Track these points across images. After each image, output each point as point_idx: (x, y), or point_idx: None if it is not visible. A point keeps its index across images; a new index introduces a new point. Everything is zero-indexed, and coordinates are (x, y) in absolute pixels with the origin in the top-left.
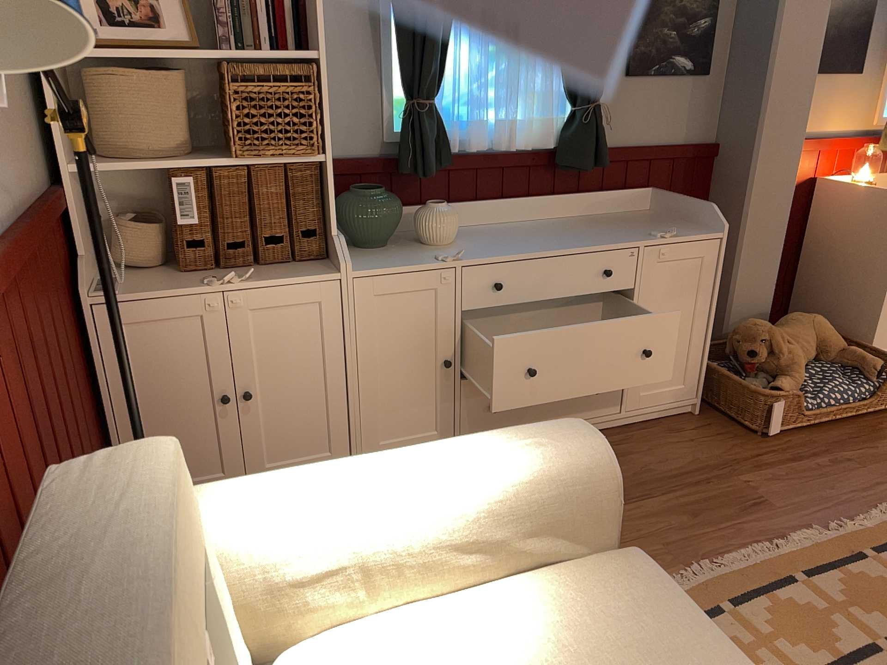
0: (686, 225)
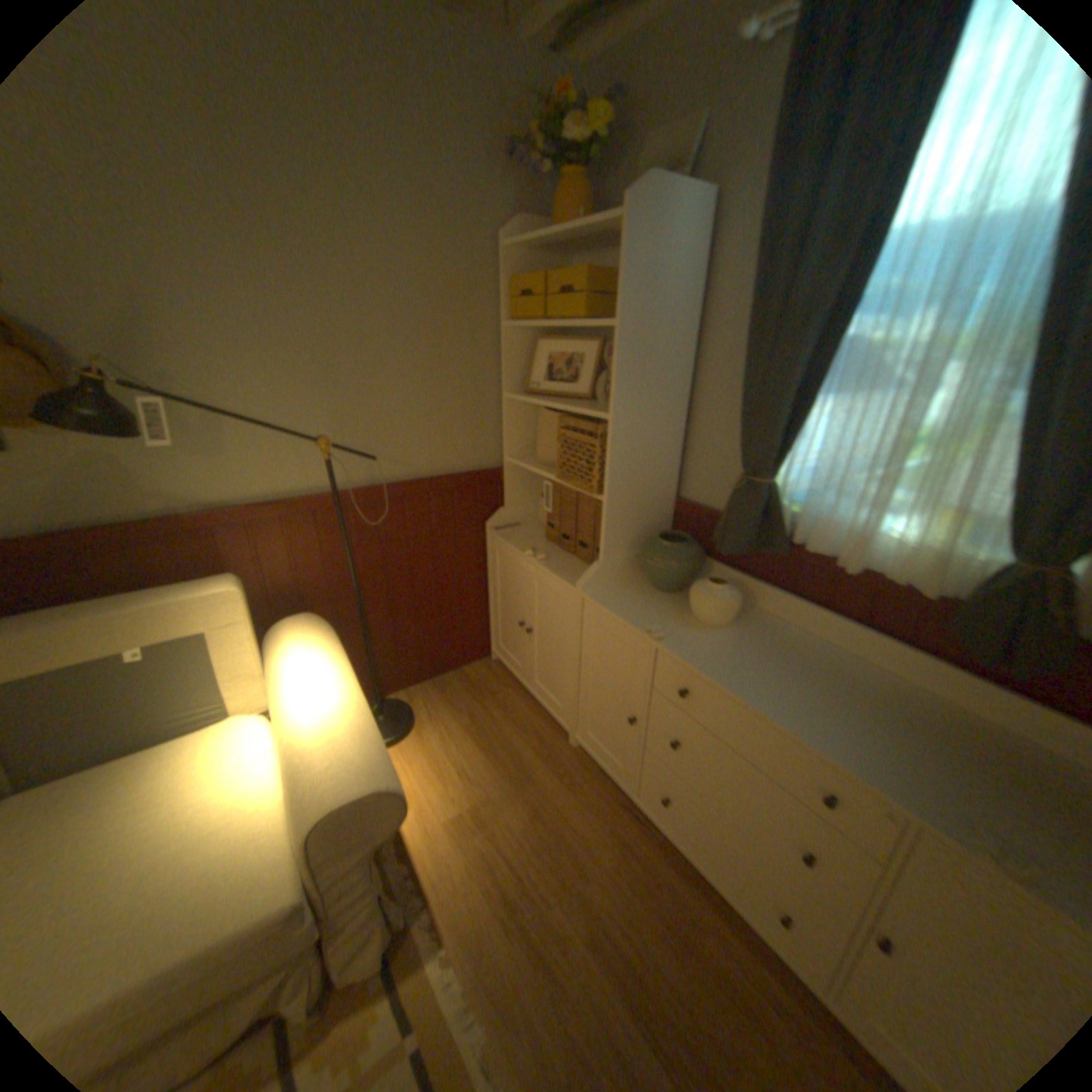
0: None
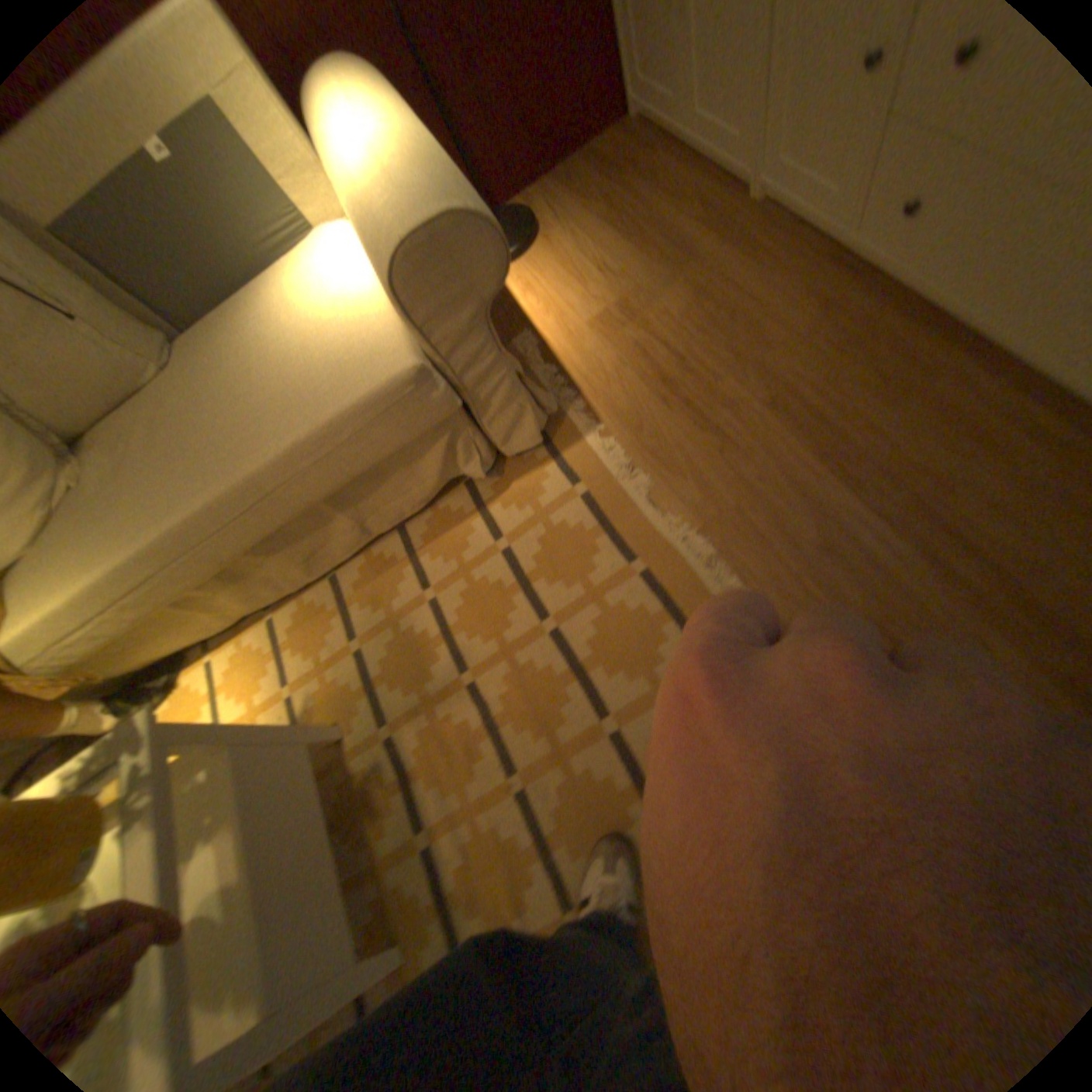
0: None
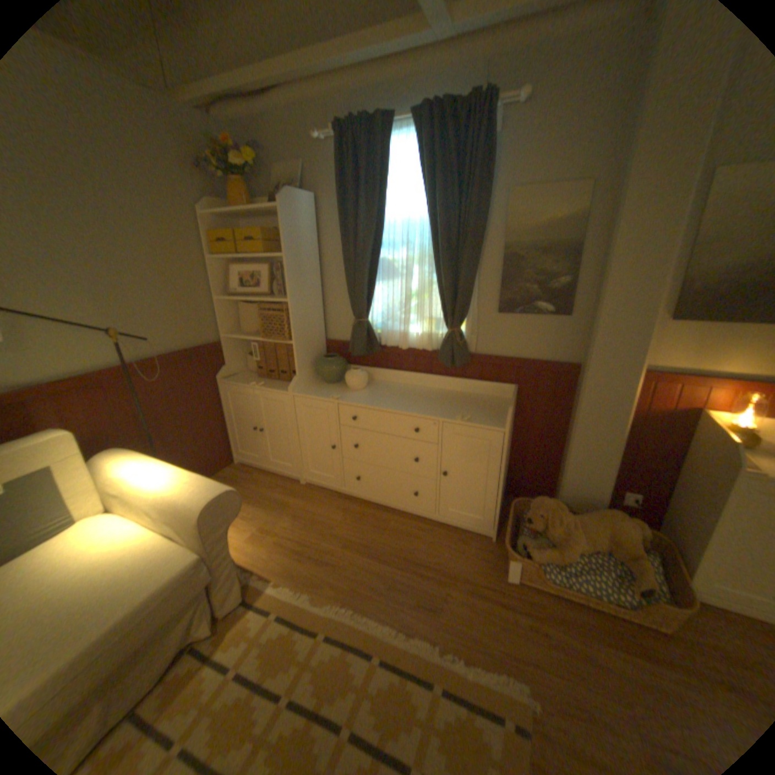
0: (499, 416)
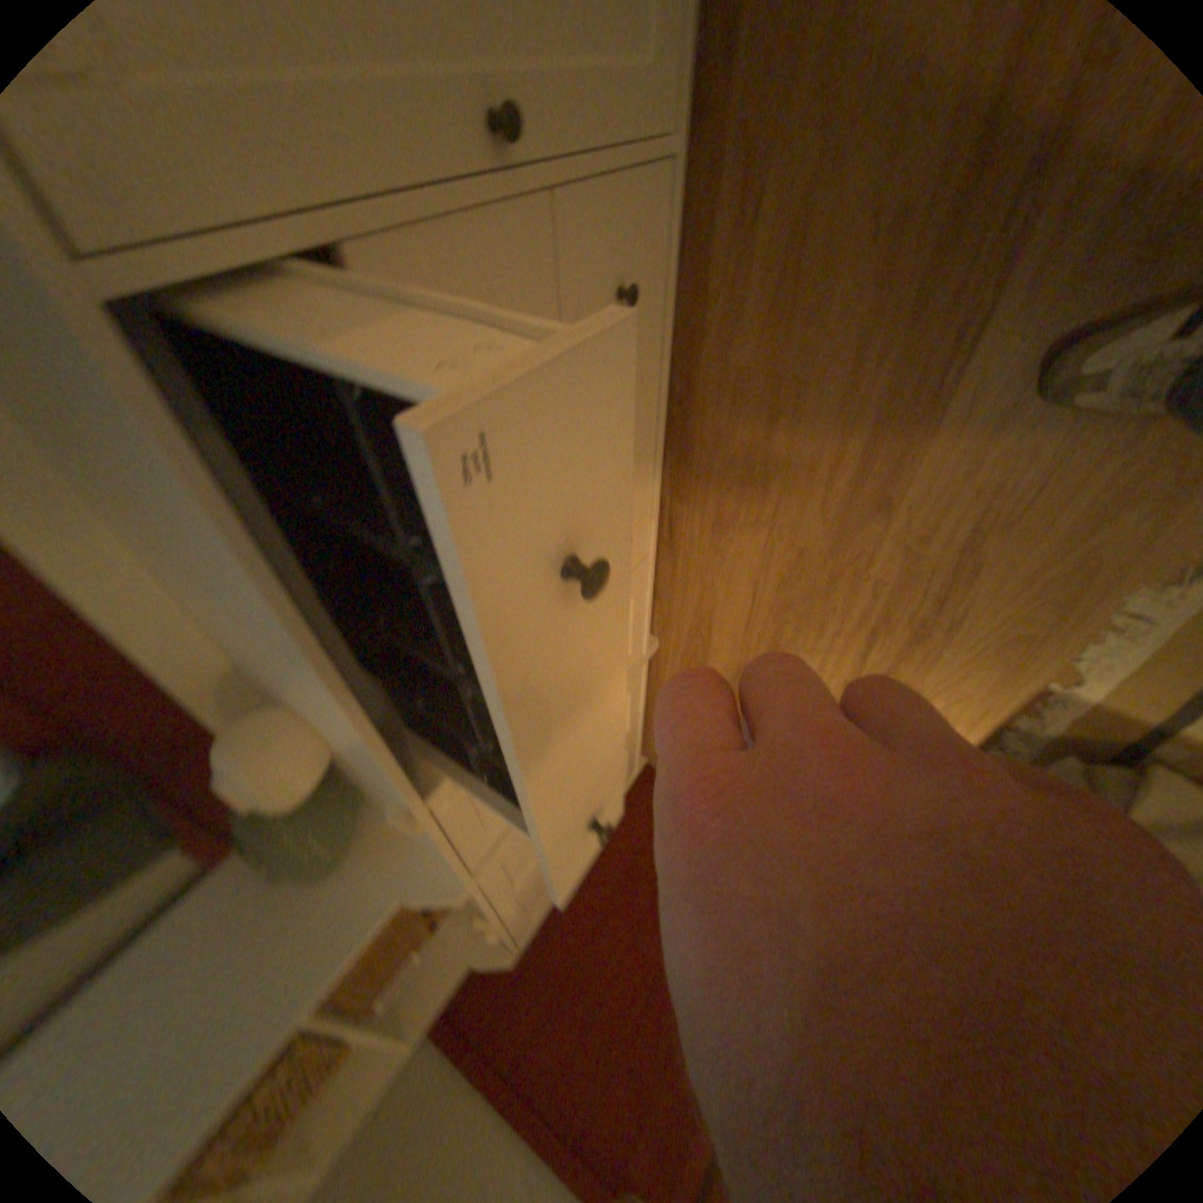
0: None
